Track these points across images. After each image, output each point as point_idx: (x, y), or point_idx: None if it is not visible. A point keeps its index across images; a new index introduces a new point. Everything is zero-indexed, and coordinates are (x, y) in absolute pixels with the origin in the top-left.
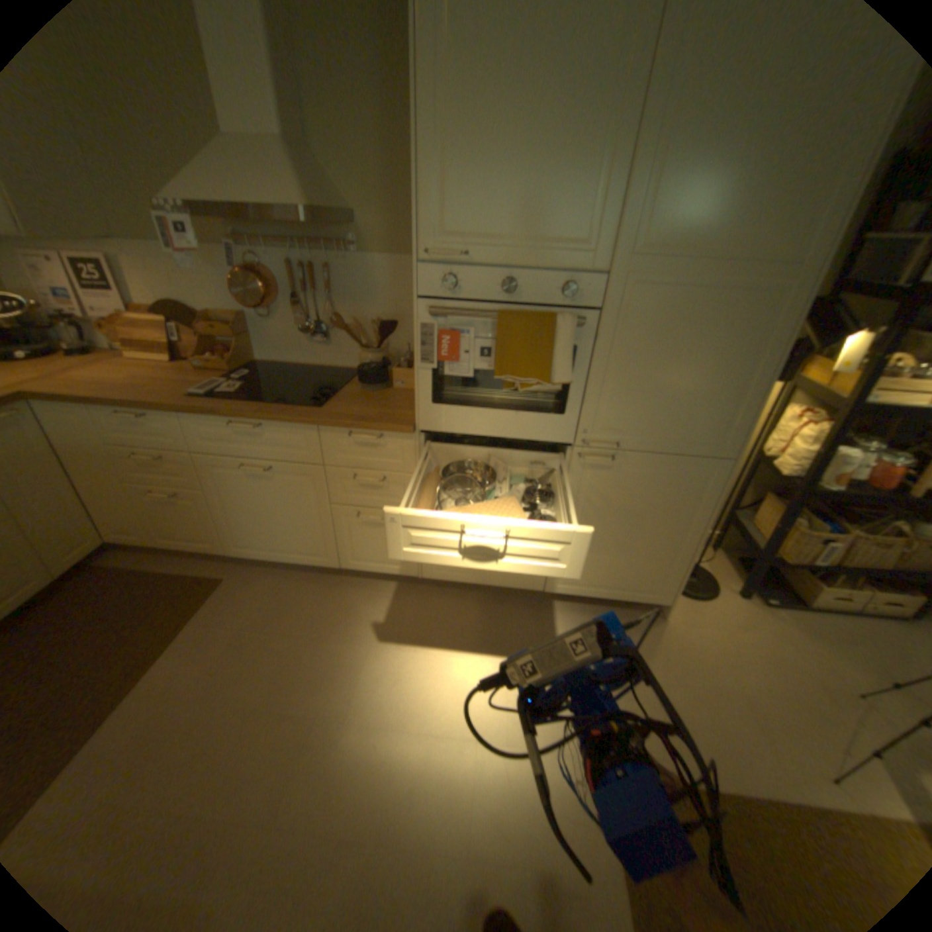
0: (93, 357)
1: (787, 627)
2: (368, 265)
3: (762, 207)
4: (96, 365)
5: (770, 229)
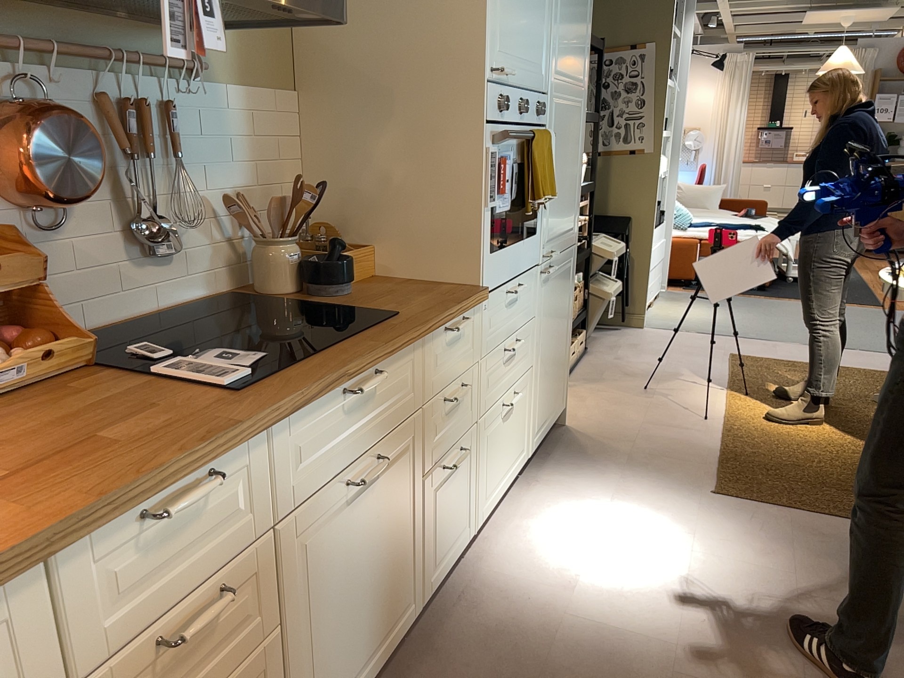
0: None
1: (581, 385)
2: (226, 107)
3: (576, 54)
4: None
5: (578, 69)
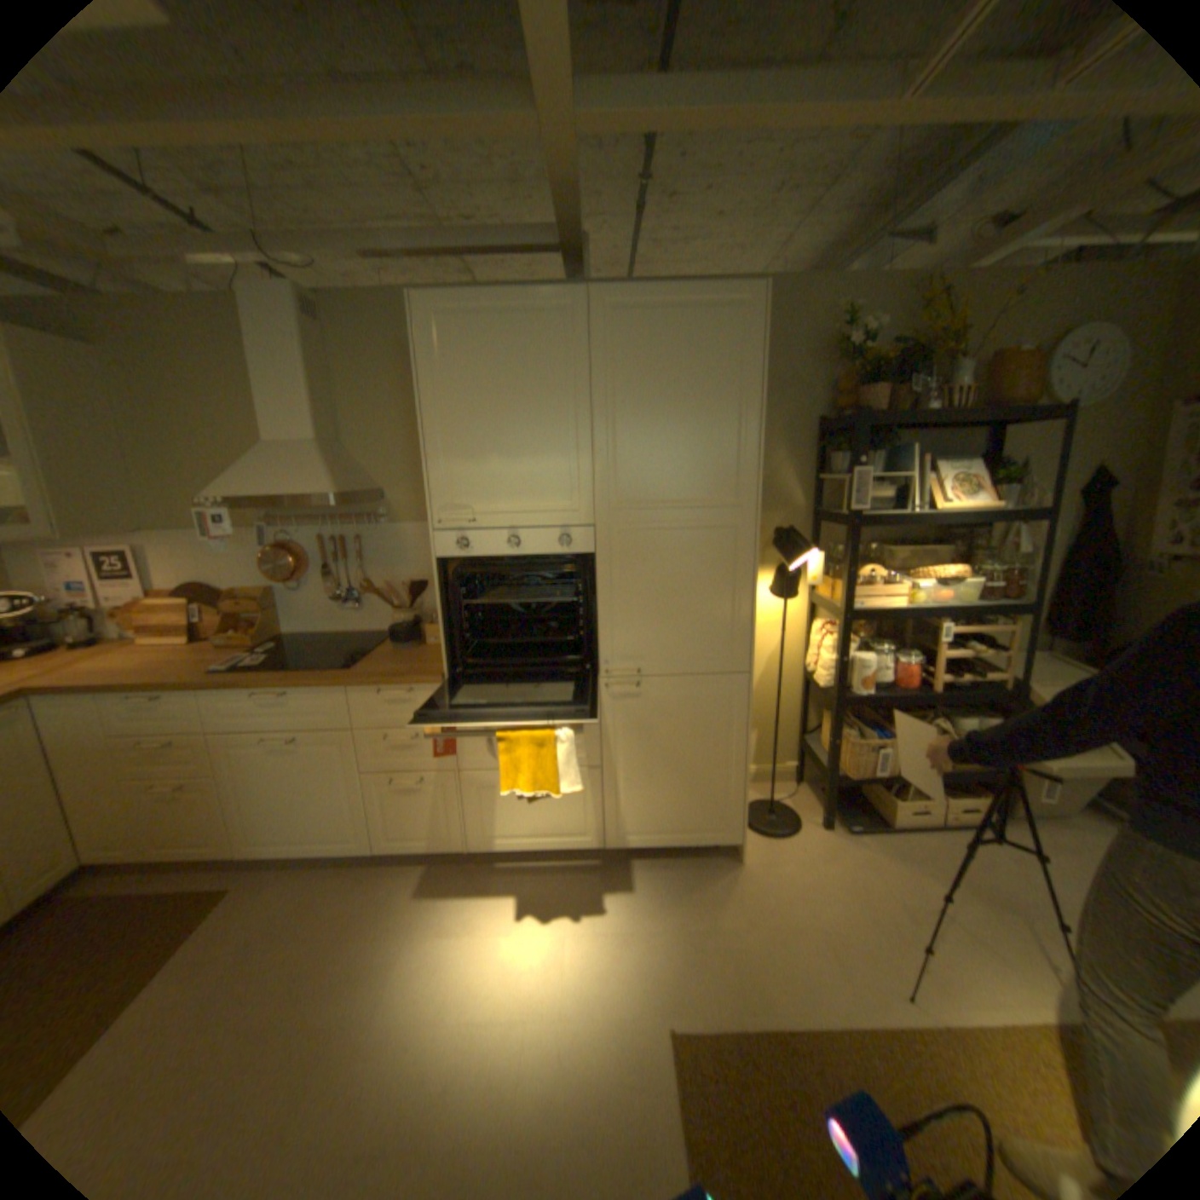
0: (99, 649)
1: (870, 853)
2: (398, 534)
3: (695, 472)
4: (103, 657)
5: (707, 486)
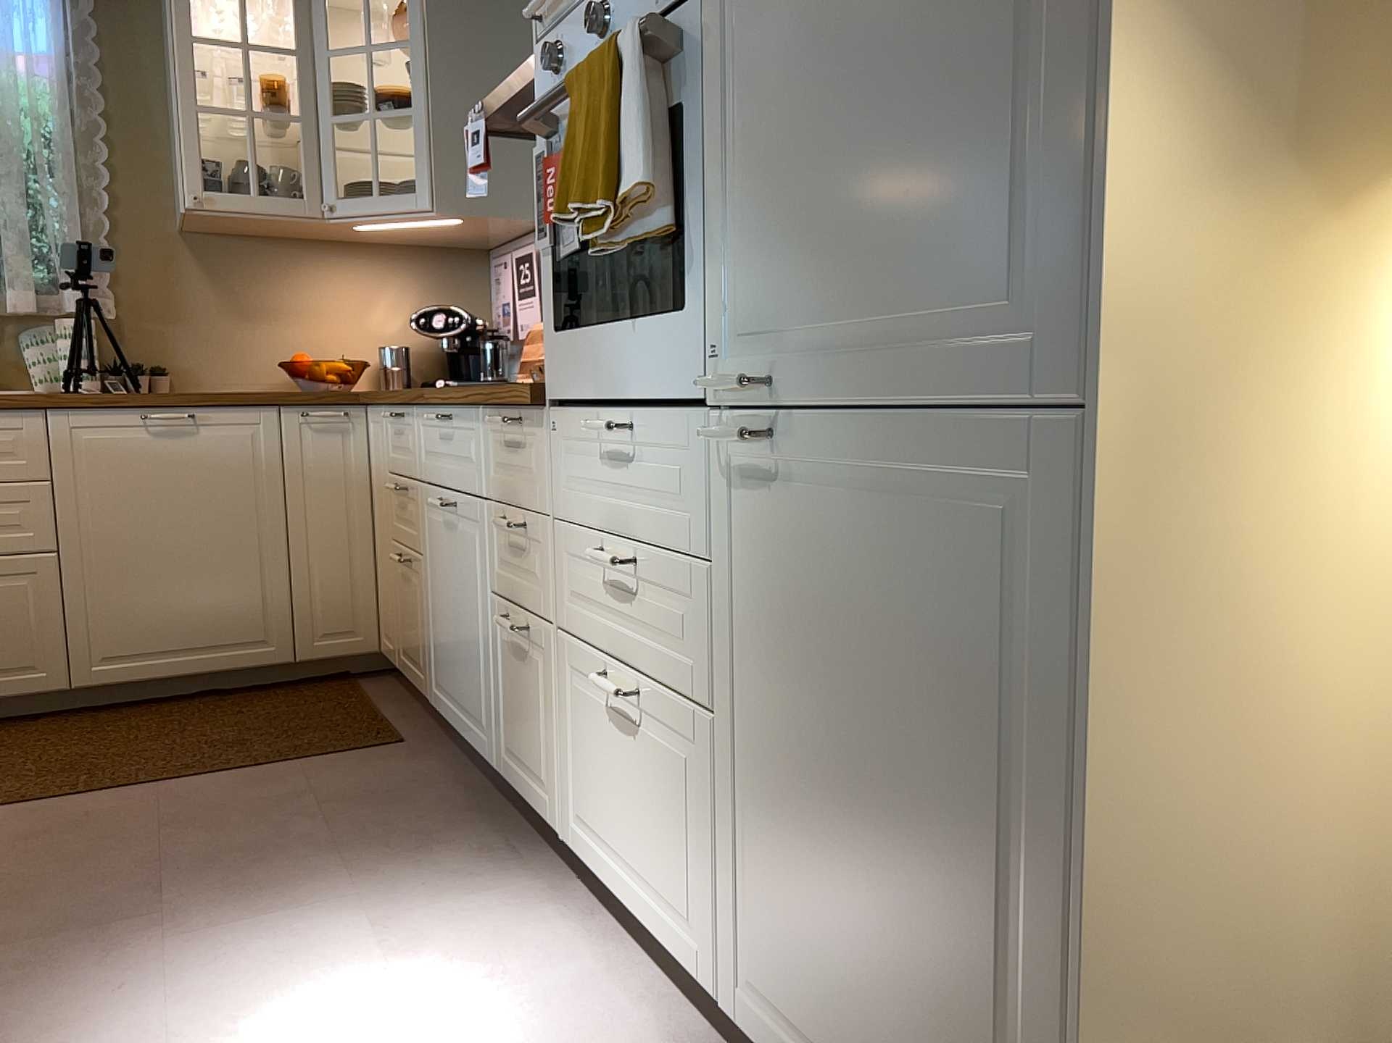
0: None
1: None
2: None
3: None
4: None
5: None
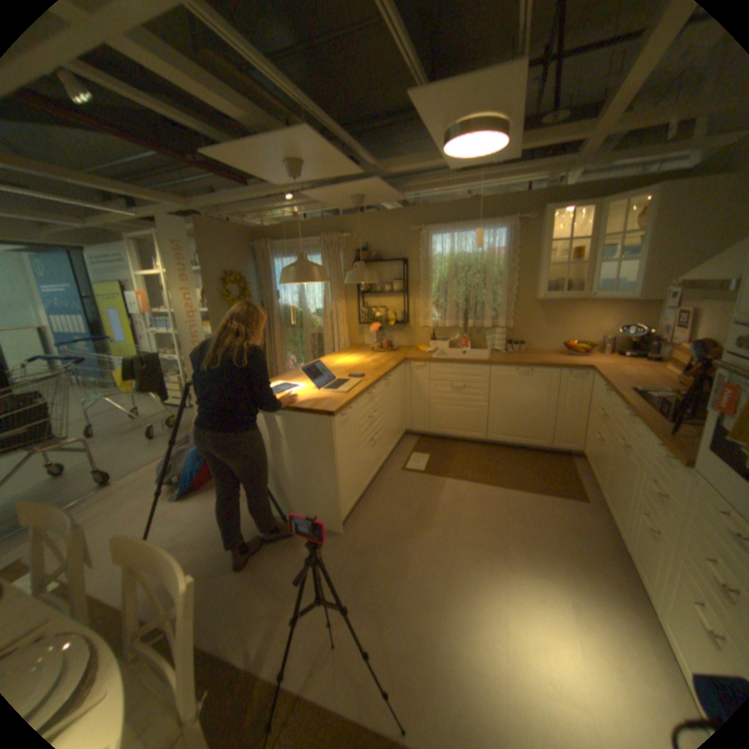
0: (658, 364)
1: None
2: None
3: None
4: (646, 367)
5: None
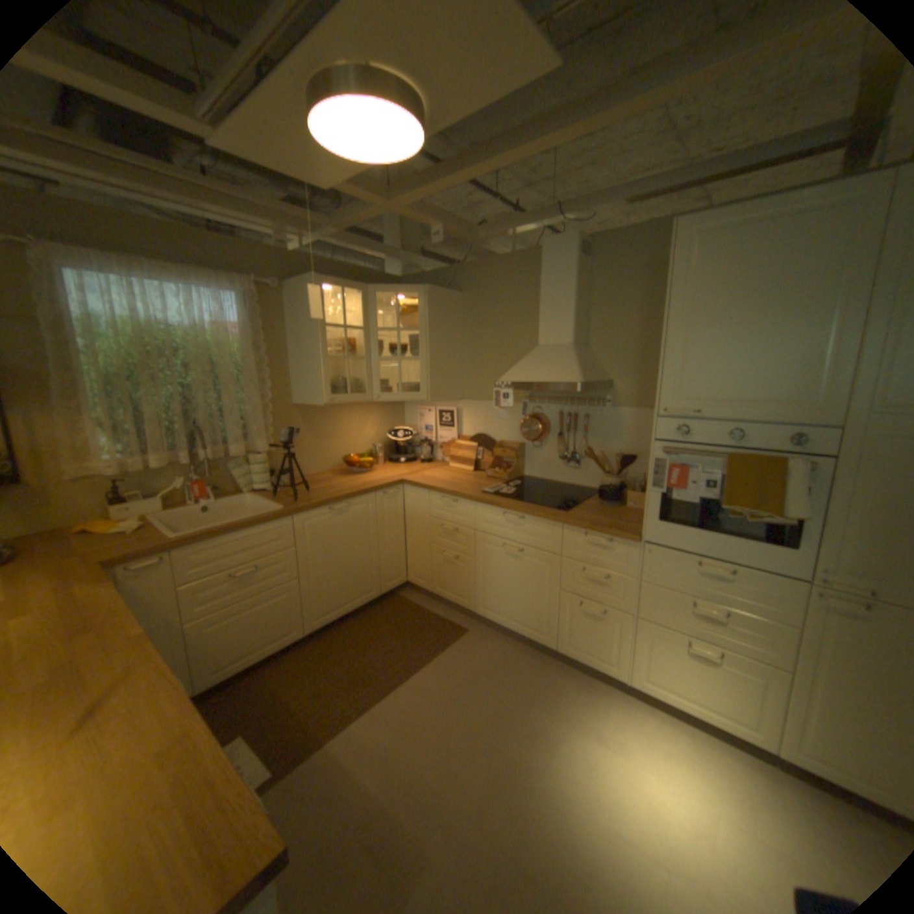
0: (433, 464)
1: None
2: (619, 415)
3: None
4: (435, 469)
5: None
